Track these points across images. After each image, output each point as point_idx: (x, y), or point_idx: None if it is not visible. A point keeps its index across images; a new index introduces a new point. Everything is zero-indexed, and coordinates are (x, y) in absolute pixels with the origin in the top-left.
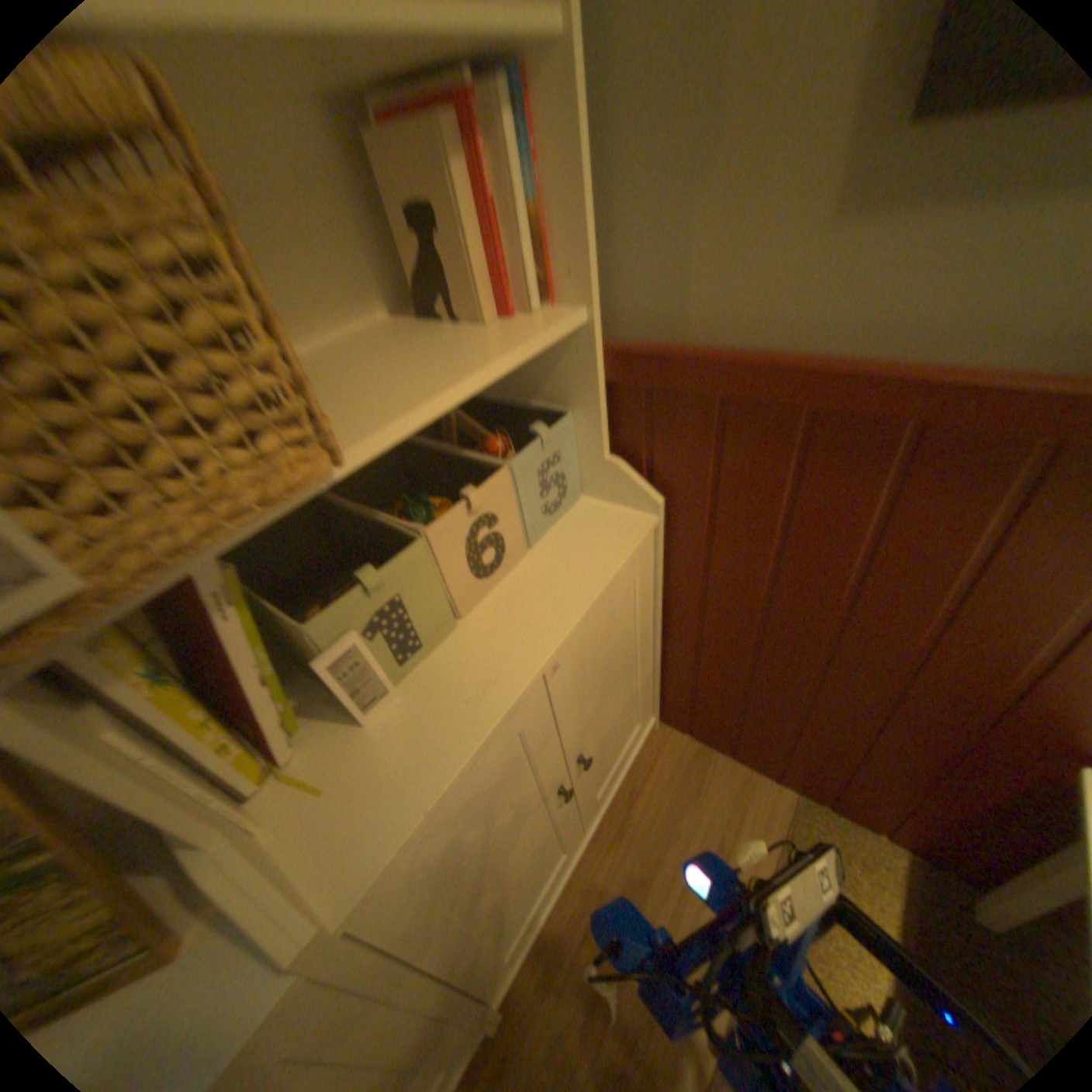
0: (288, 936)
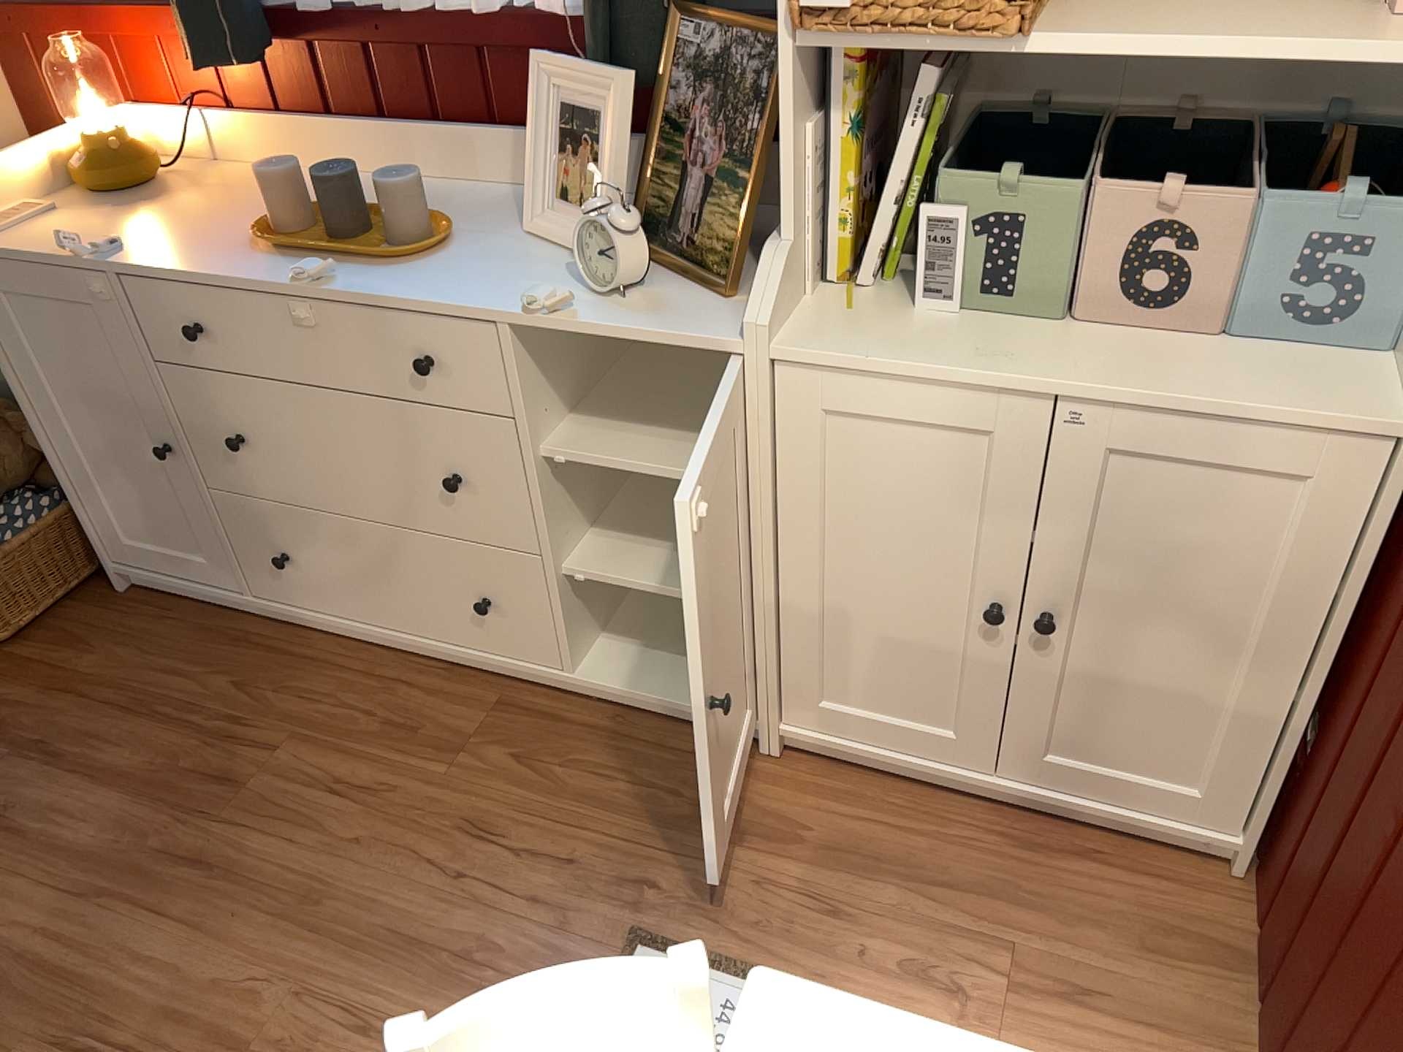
0: (755, 318)
